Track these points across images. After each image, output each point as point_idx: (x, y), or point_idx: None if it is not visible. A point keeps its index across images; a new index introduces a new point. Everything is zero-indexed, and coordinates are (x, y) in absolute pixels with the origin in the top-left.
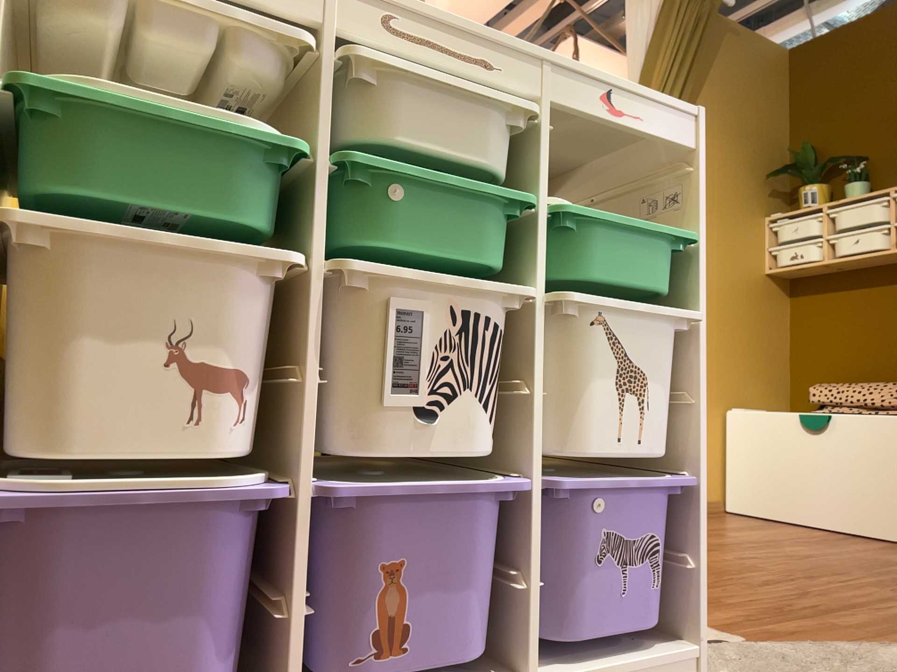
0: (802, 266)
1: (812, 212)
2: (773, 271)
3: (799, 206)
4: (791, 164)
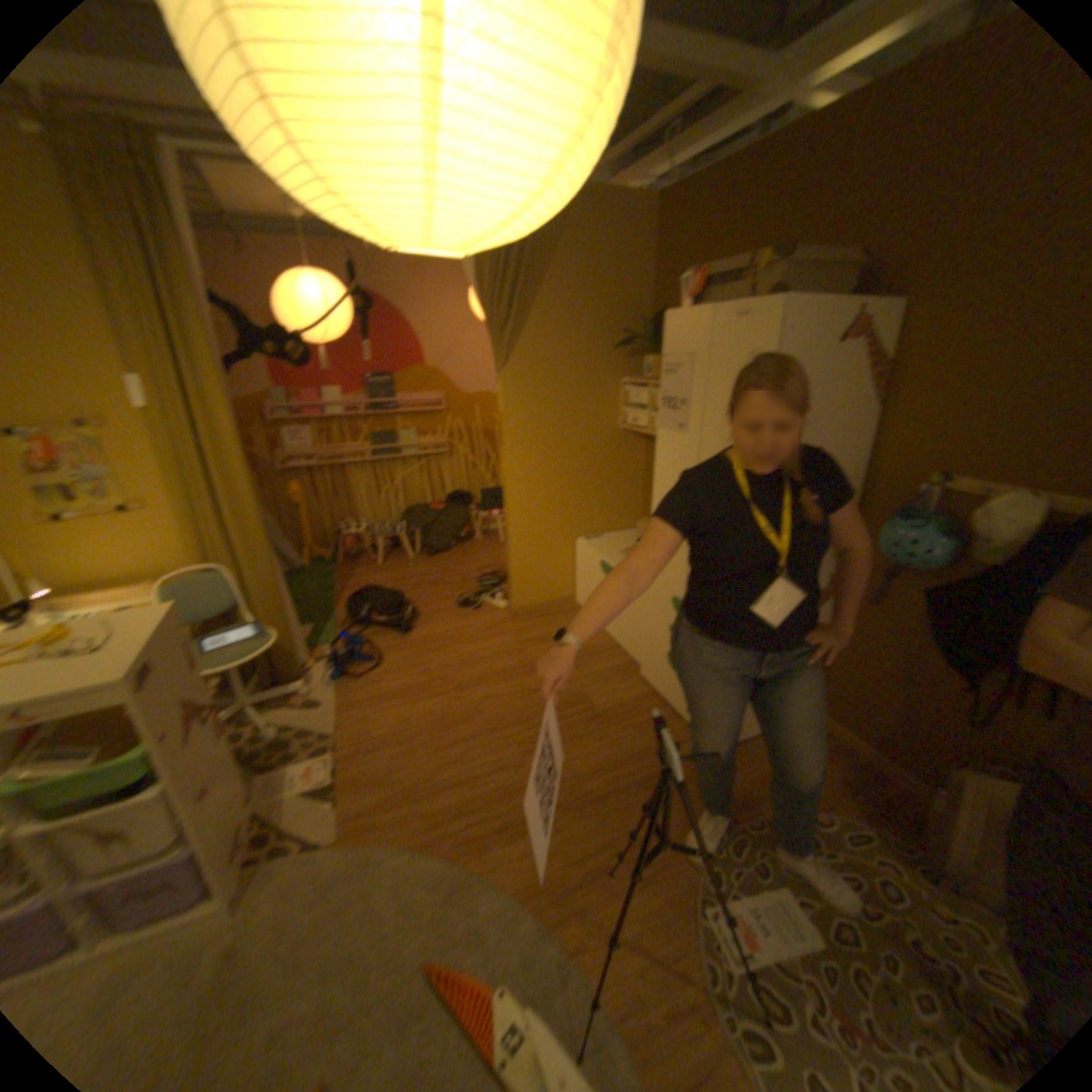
0: (639, 432)
1: (649, 385)
2: (626, 429)
3: (645, 374)
4: (645, 330)
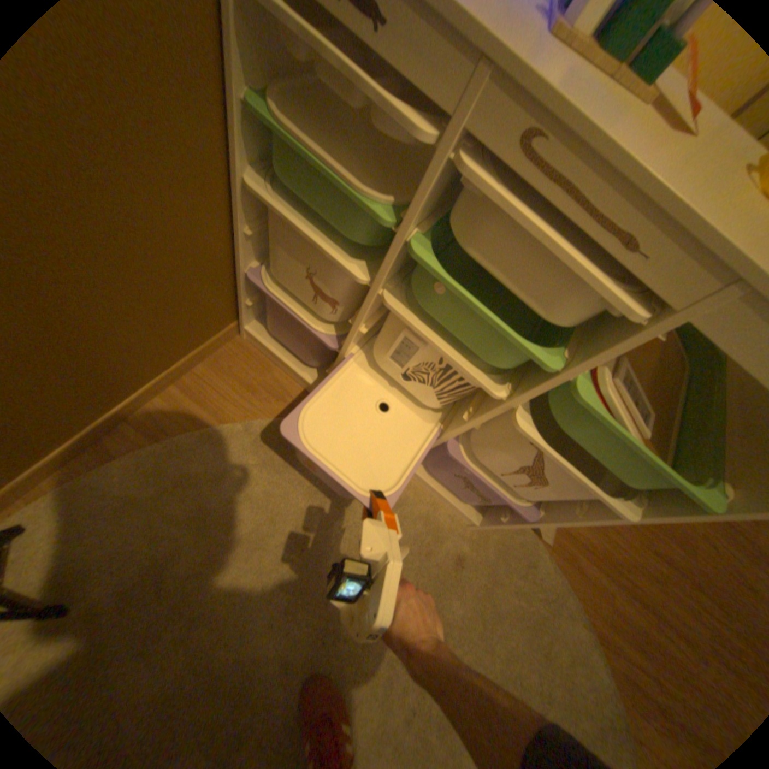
0: None
1: None
2: None
3: None
4: None
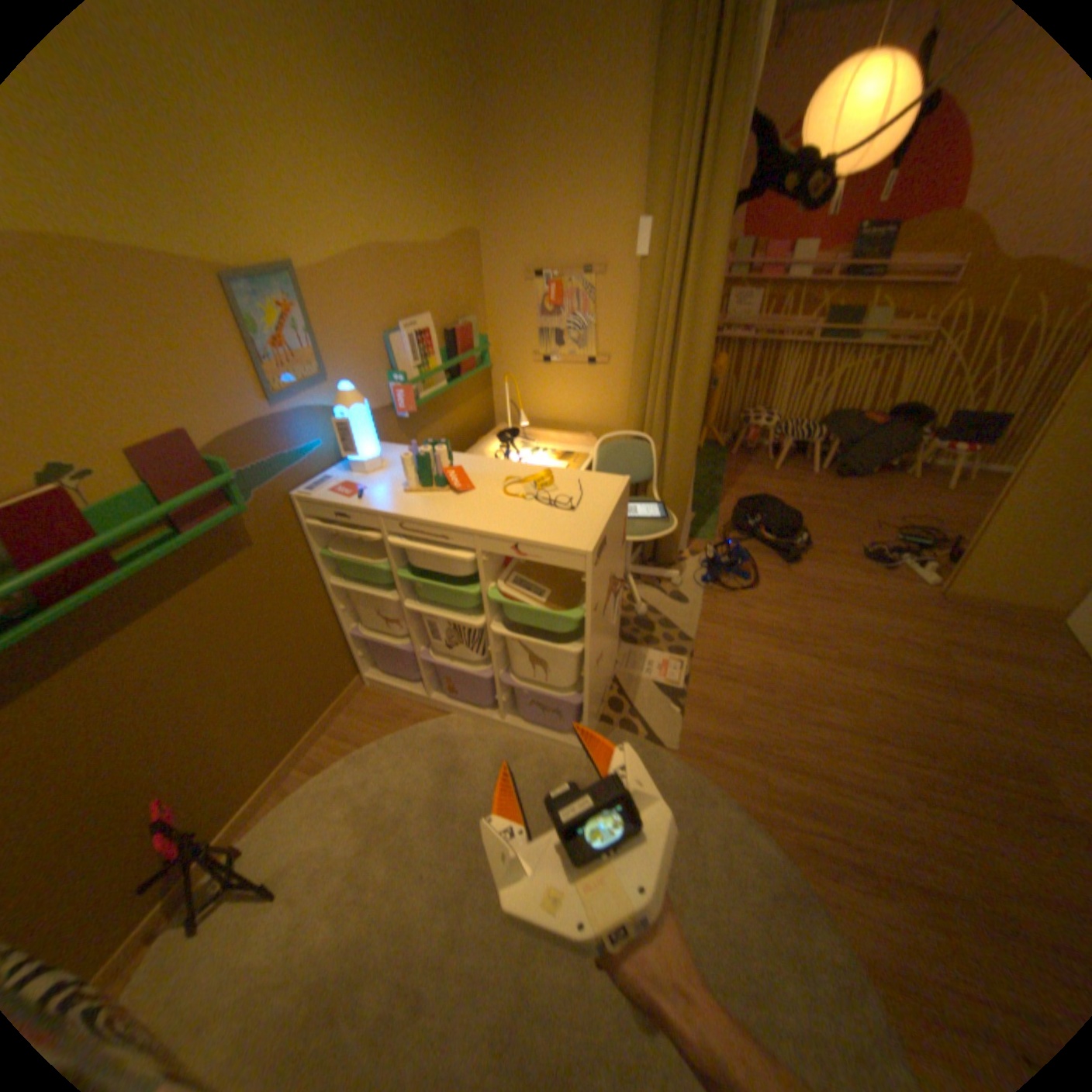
0: None
1: None
2: None
3: None
4: None
